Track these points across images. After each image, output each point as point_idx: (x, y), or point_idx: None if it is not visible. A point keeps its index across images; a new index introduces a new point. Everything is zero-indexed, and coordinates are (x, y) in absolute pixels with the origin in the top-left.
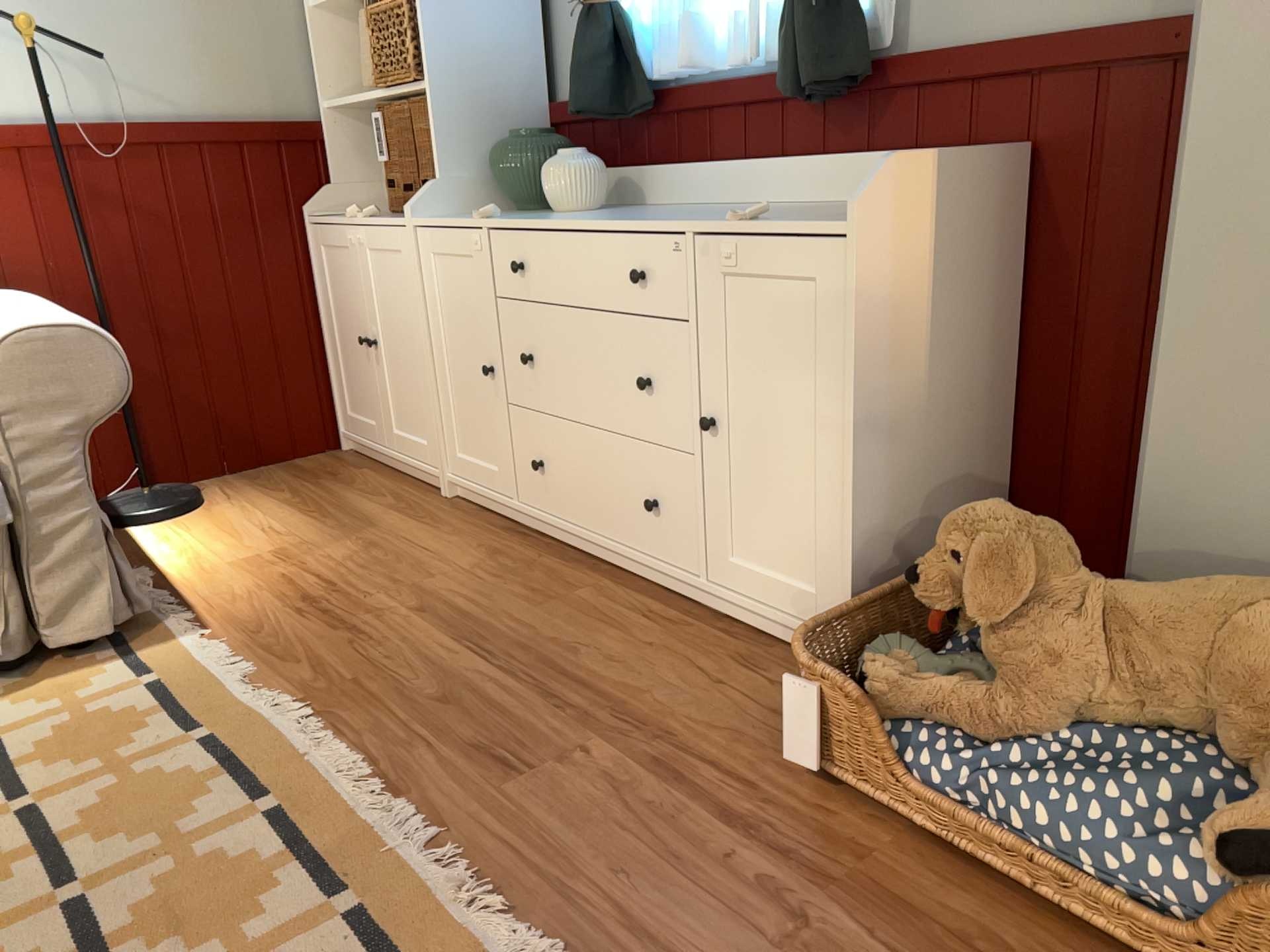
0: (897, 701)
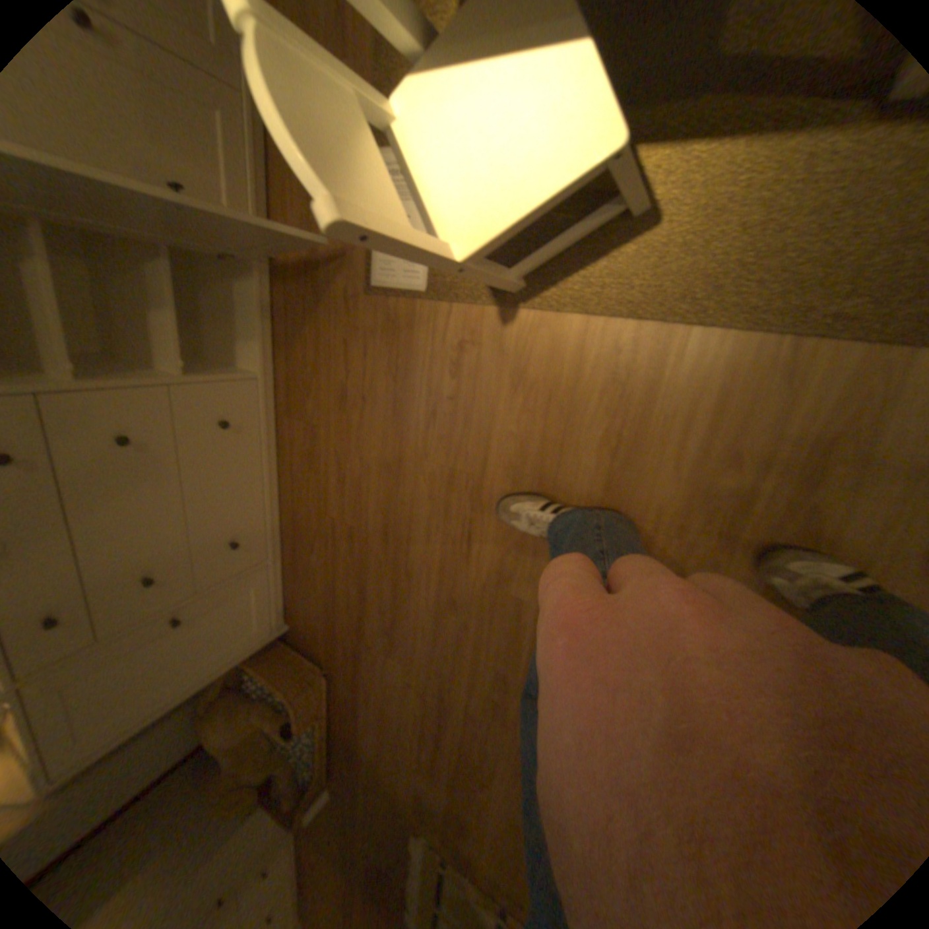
0: (288, 792)
